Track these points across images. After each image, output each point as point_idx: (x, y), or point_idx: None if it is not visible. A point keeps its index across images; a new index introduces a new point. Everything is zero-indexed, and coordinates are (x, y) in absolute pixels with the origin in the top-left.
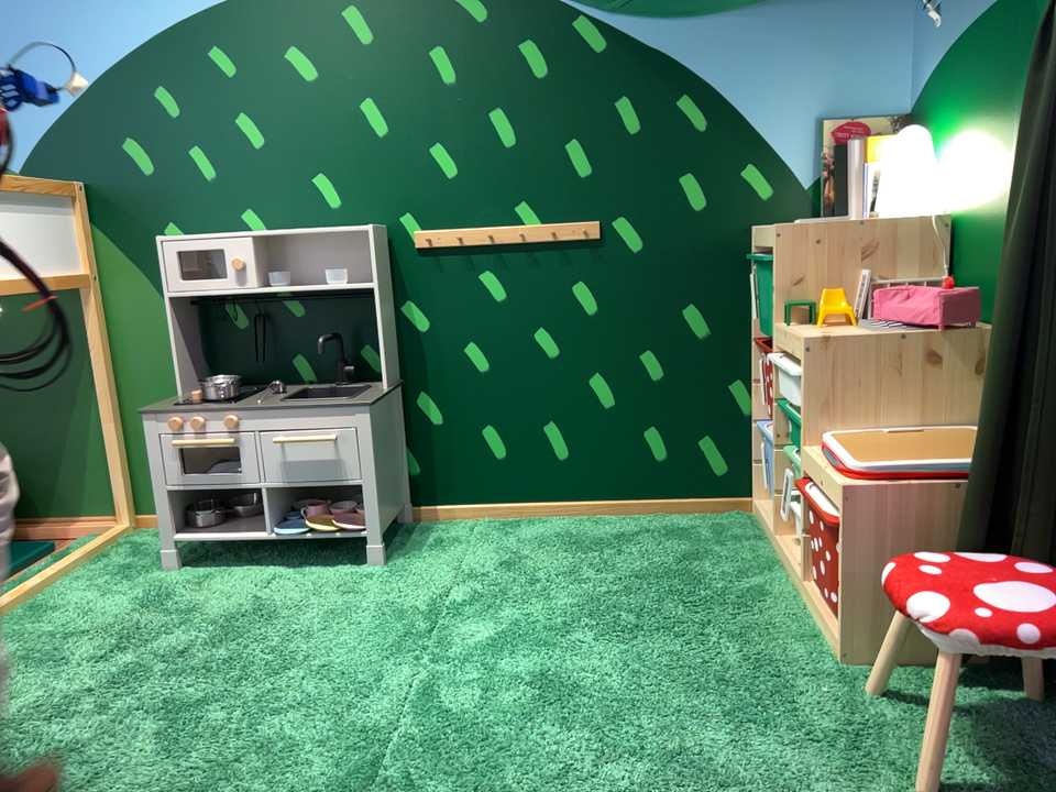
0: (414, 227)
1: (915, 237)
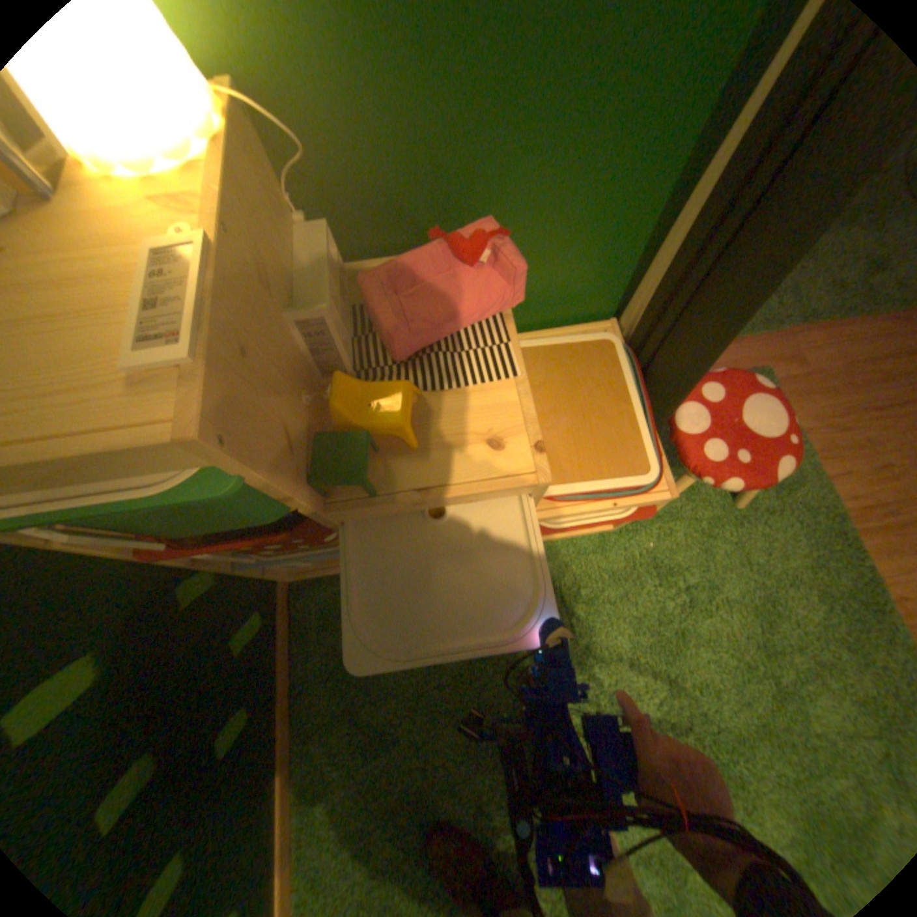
0: None
1: (259, 169)
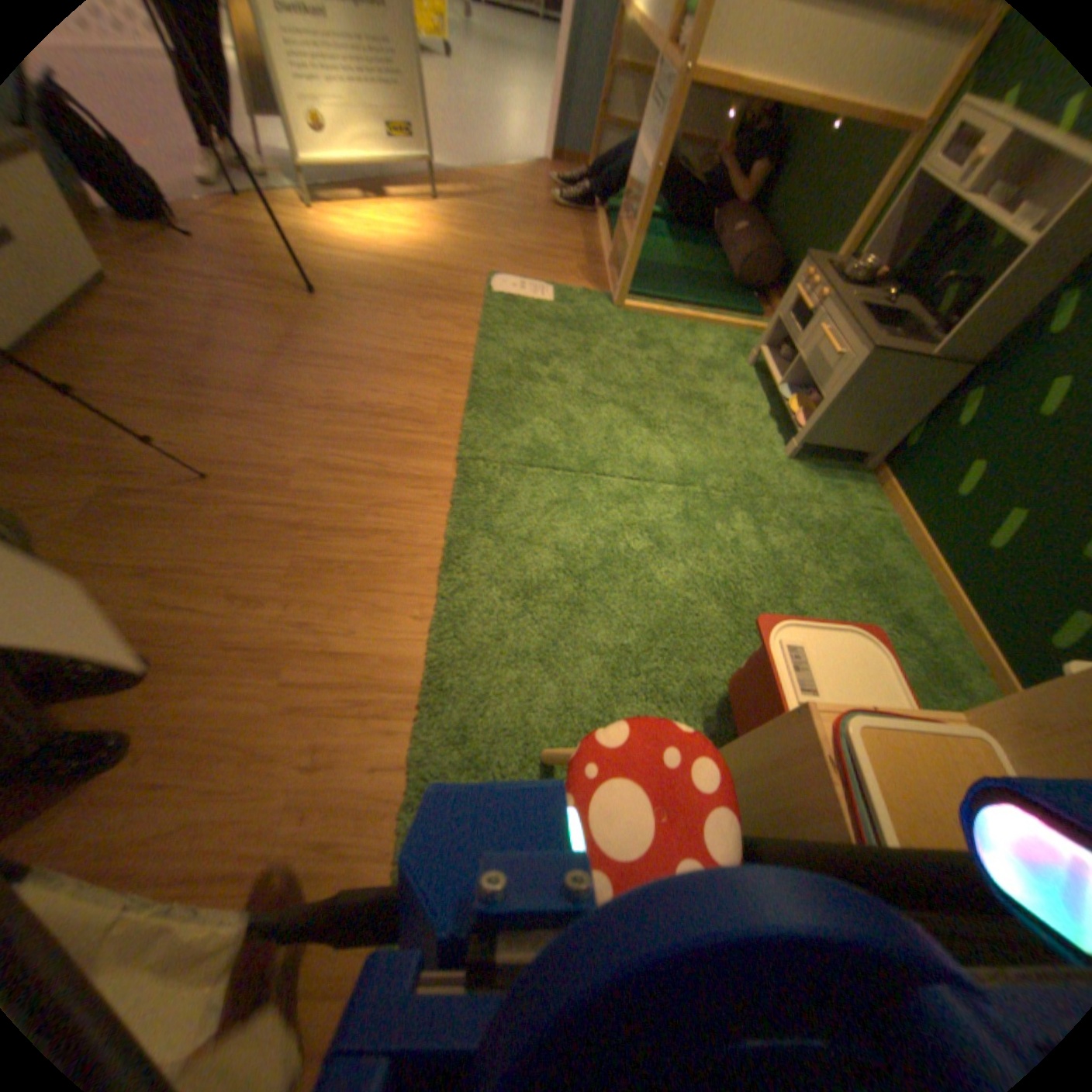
0: None
1: None
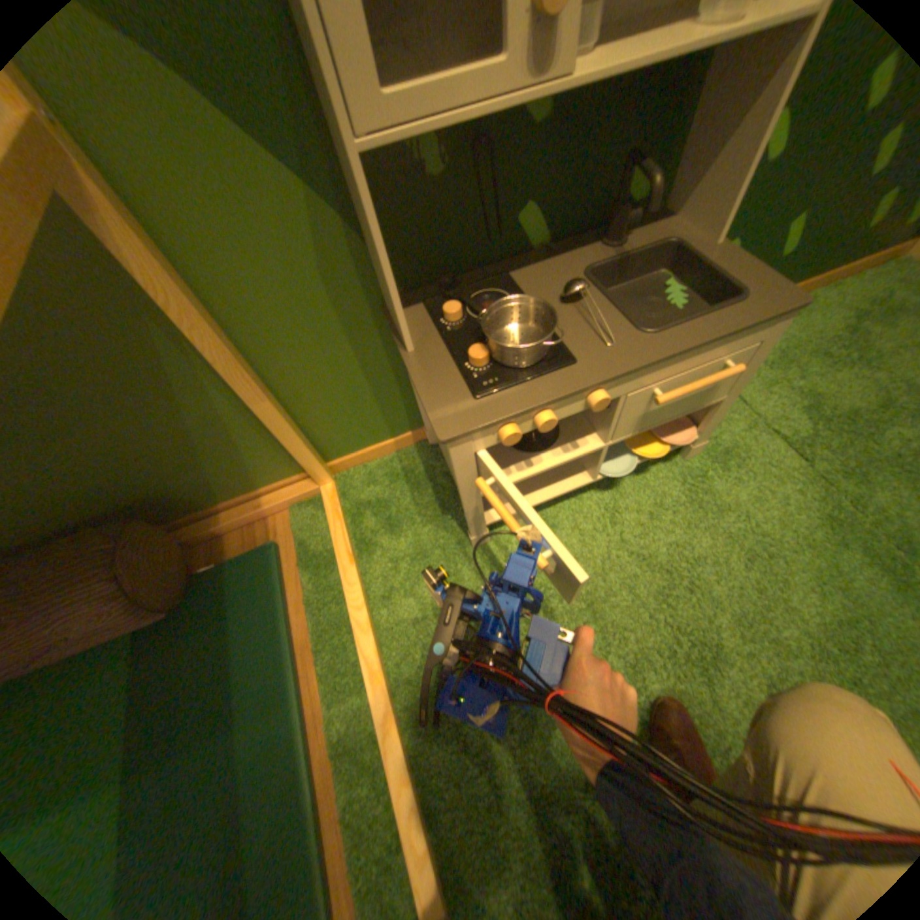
0: None
1: None
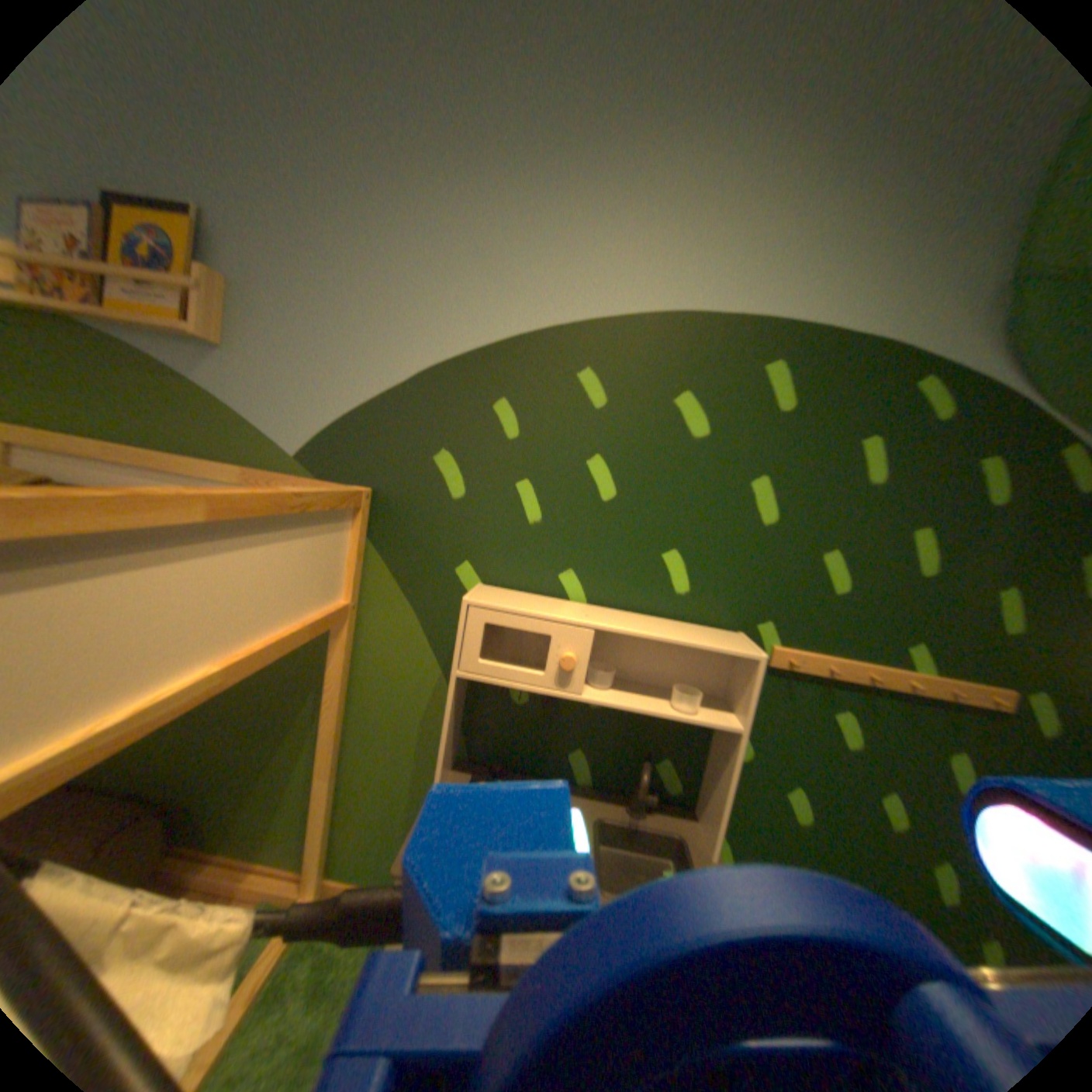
0: (771, 636)
1: None
